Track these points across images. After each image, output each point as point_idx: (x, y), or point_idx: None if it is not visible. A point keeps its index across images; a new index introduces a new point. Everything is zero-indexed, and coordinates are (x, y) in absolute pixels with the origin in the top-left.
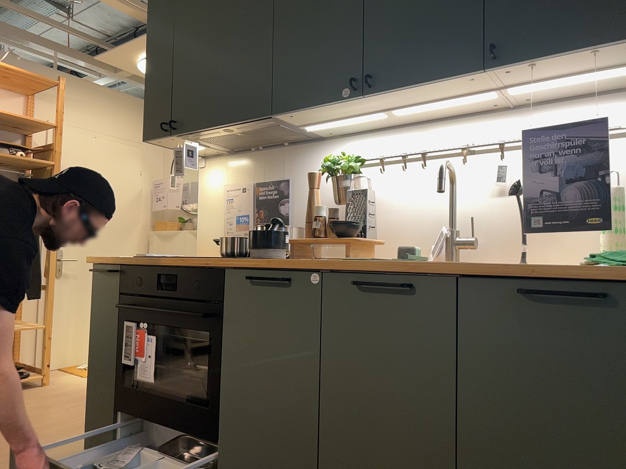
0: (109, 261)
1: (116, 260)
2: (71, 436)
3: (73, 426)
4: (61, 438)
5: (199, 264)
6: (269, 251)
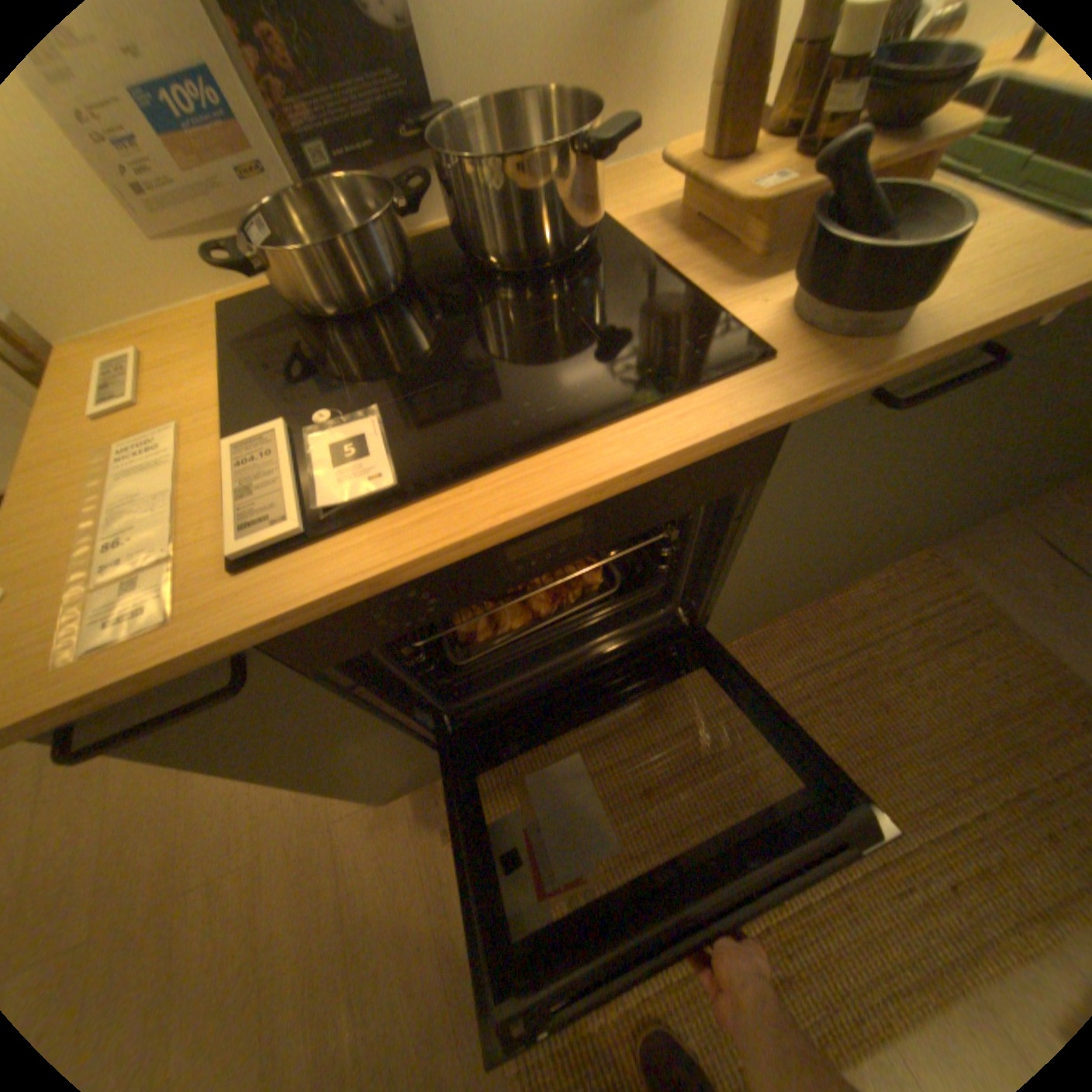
0: (166, 673)
1: (222, 651)
2: (206, 807)
3: (154, 799)
4: (202, 830)
5: (683, 439)
6: (917, 282)
